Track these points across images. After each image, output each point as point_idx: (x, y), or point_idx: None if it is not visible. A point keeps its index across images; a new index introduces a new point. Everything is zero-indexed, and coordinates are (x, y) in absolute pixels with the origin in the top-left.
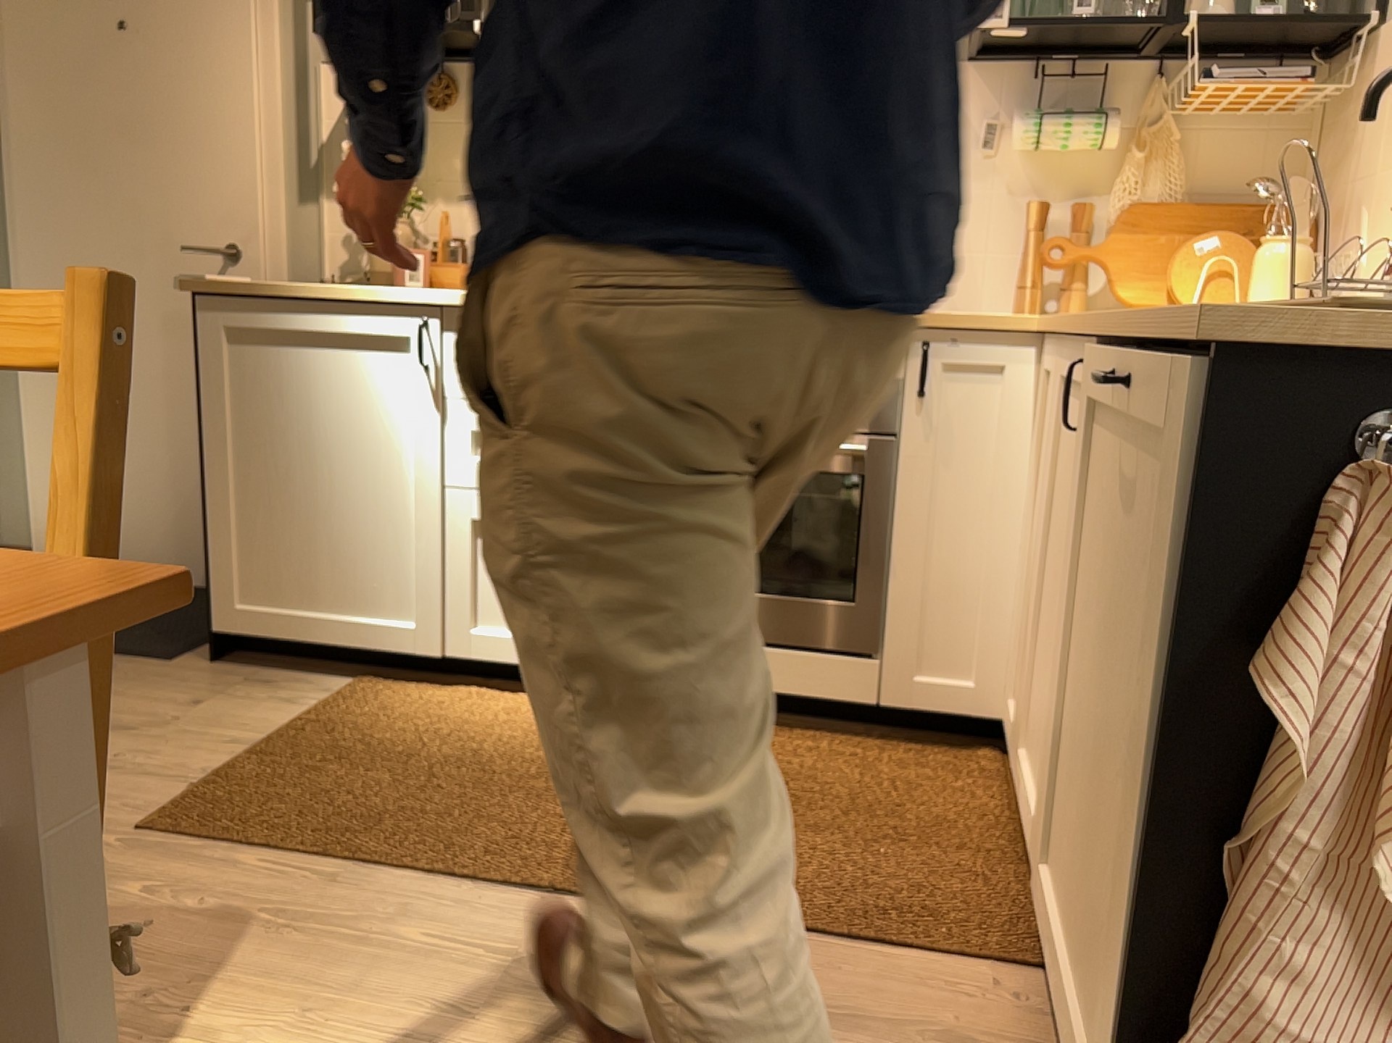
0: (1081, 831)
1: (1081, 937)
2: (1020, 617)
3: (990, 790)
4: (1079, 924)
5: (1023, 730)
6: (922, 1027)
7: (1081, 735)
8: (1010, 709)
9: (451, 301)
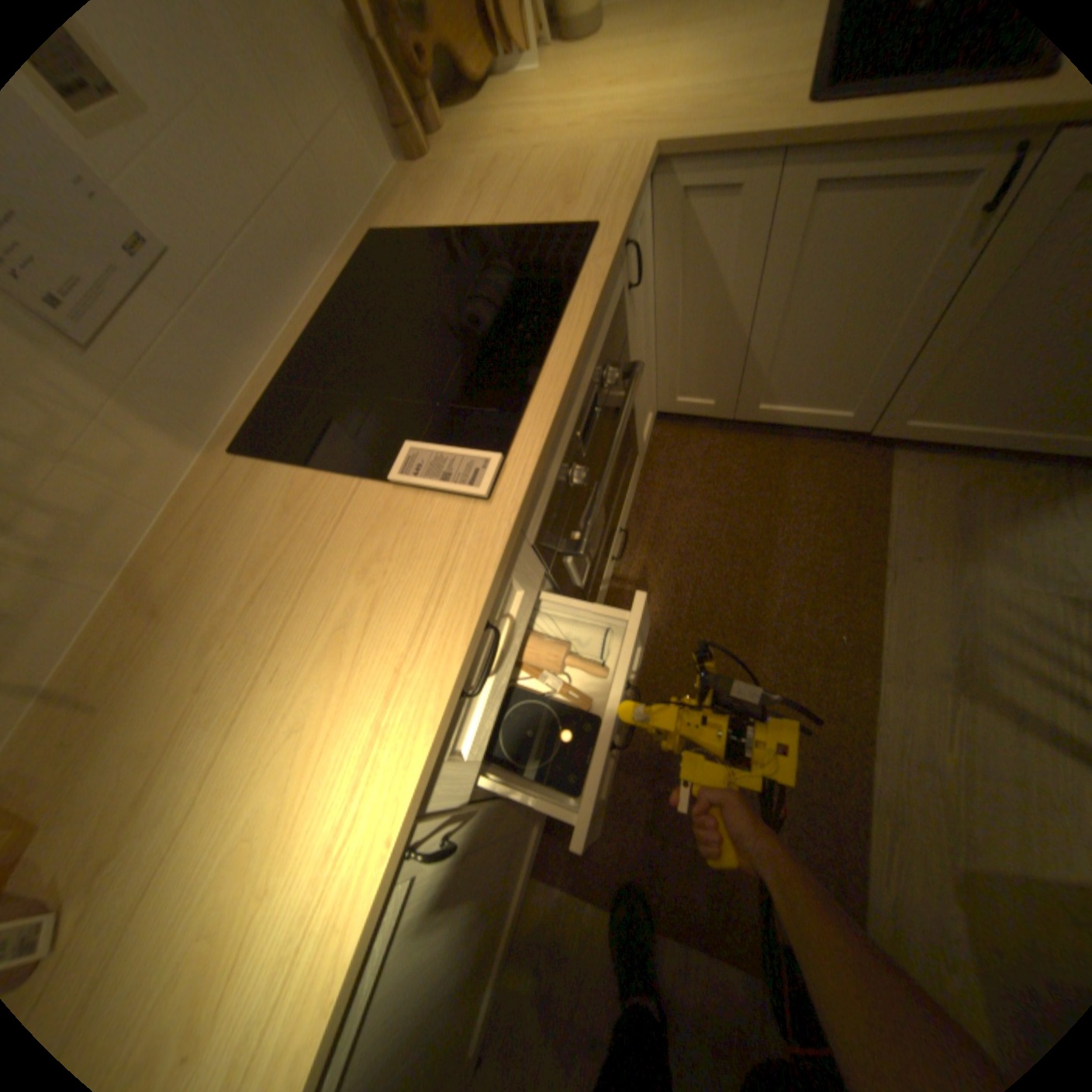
0: (986, 393)
1: (999, 421)
2: (671, 359)
3: (694, 439)
4: (987, 419)
5: (743, 400)
6: (949, 507)
7: (975, 362)
8: (669, 404)
9: (412, 796)
